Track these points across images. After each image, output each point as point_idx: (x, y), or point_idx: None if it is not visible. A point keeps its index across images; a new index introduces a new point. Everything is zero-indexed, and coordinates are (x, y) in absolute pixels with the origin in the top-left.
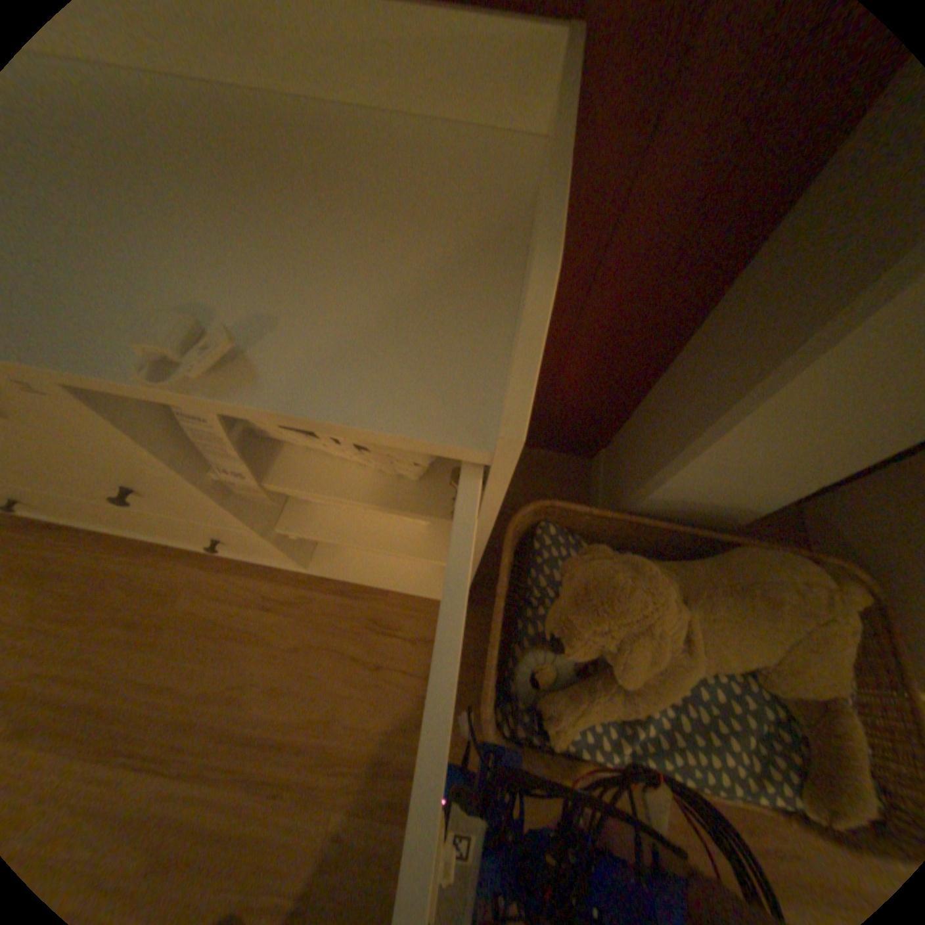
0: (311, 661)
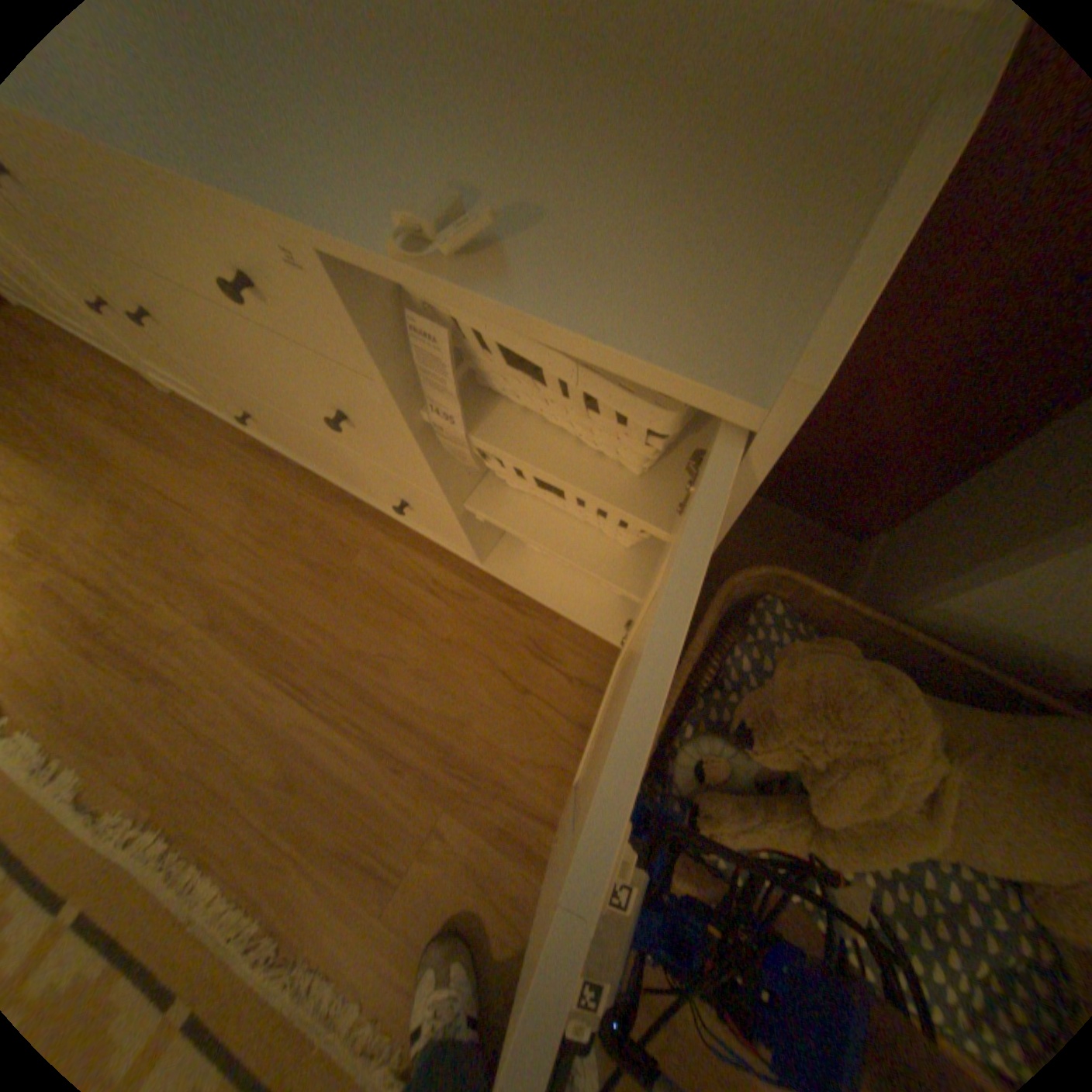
0: (462, 659)
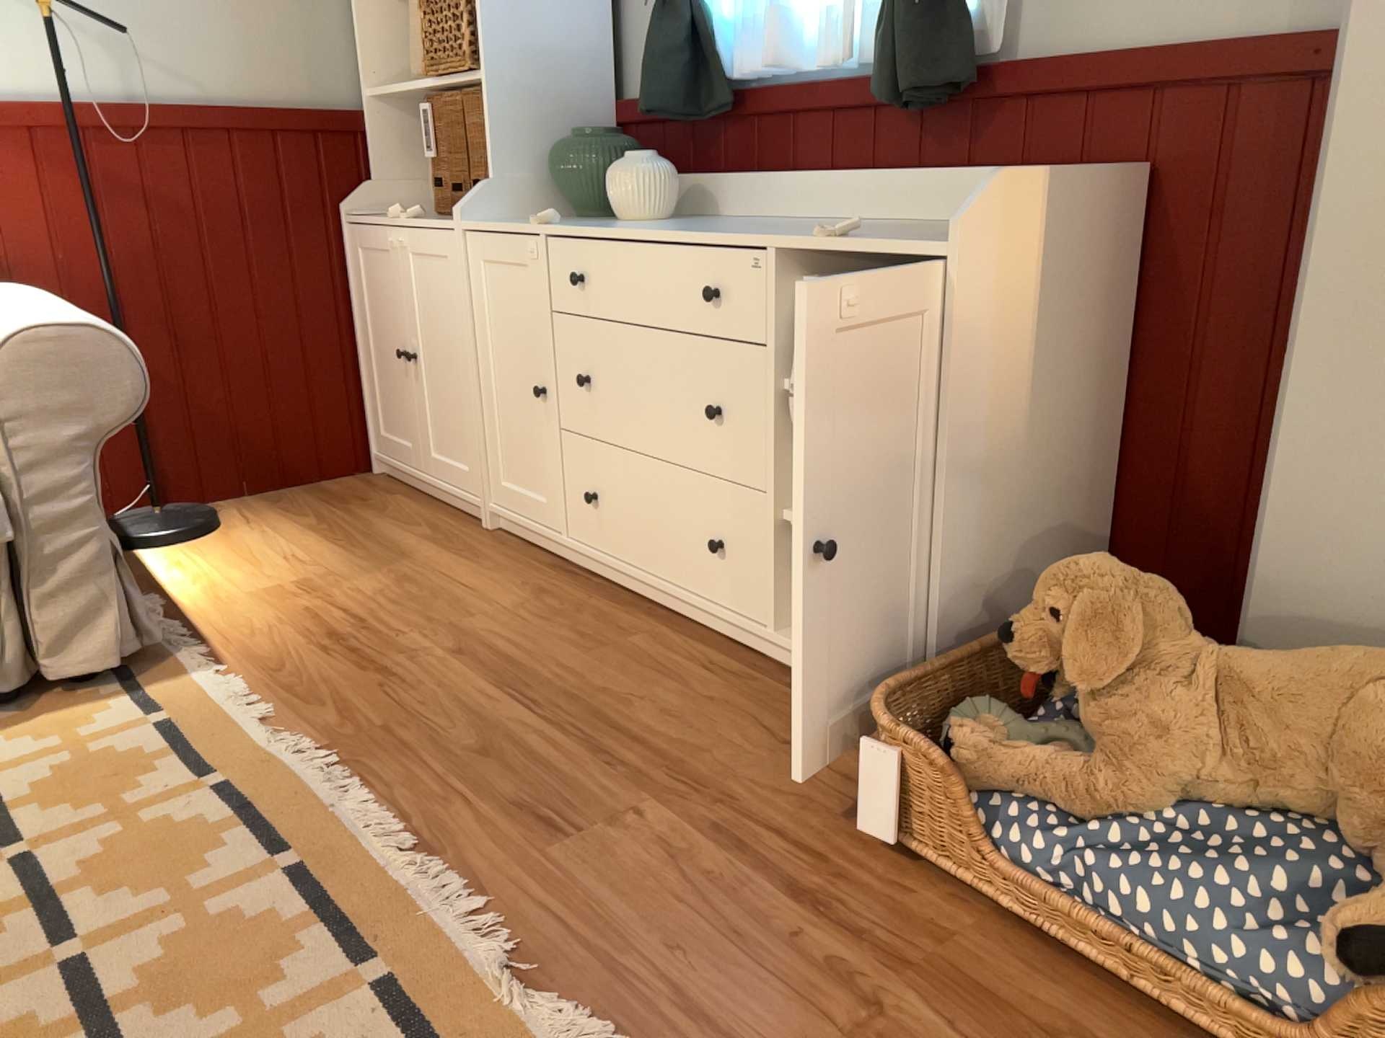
0: (719, 713)
